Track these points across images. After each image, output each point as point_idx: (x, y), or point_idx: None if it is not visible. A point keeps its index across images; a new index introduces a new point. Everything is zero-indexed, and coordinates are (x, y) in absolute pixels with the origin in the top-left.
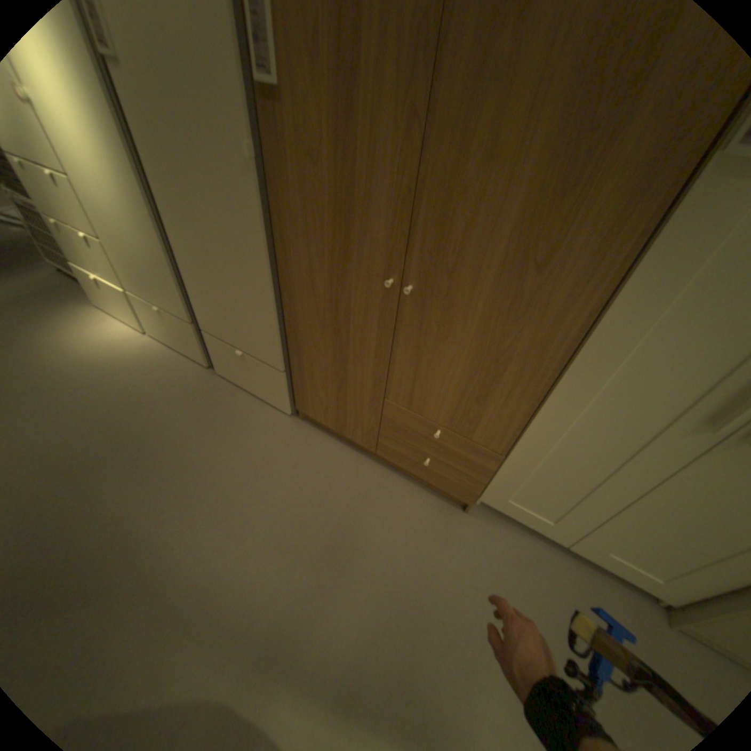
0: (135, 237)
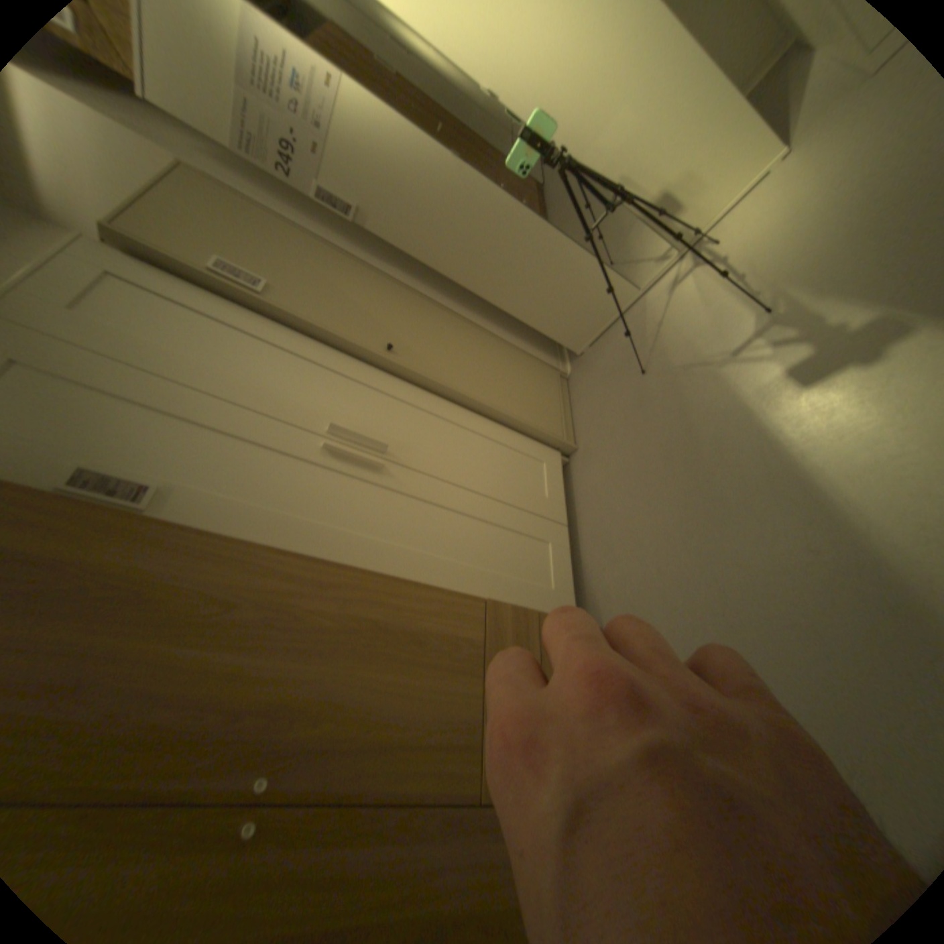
0: None
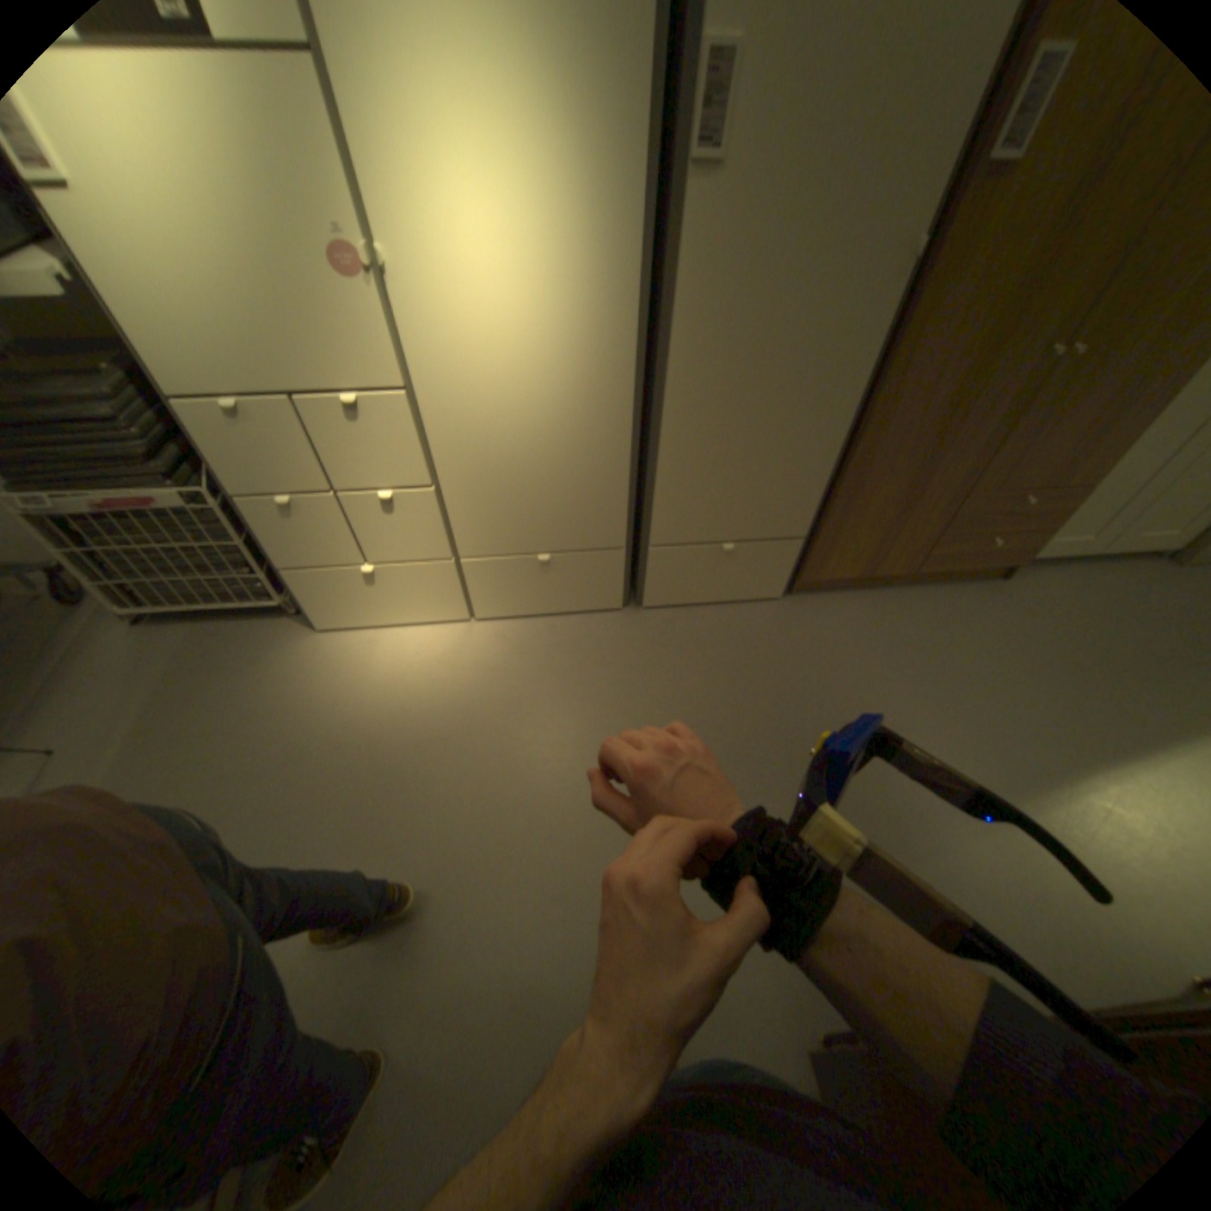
0: (558, 447)
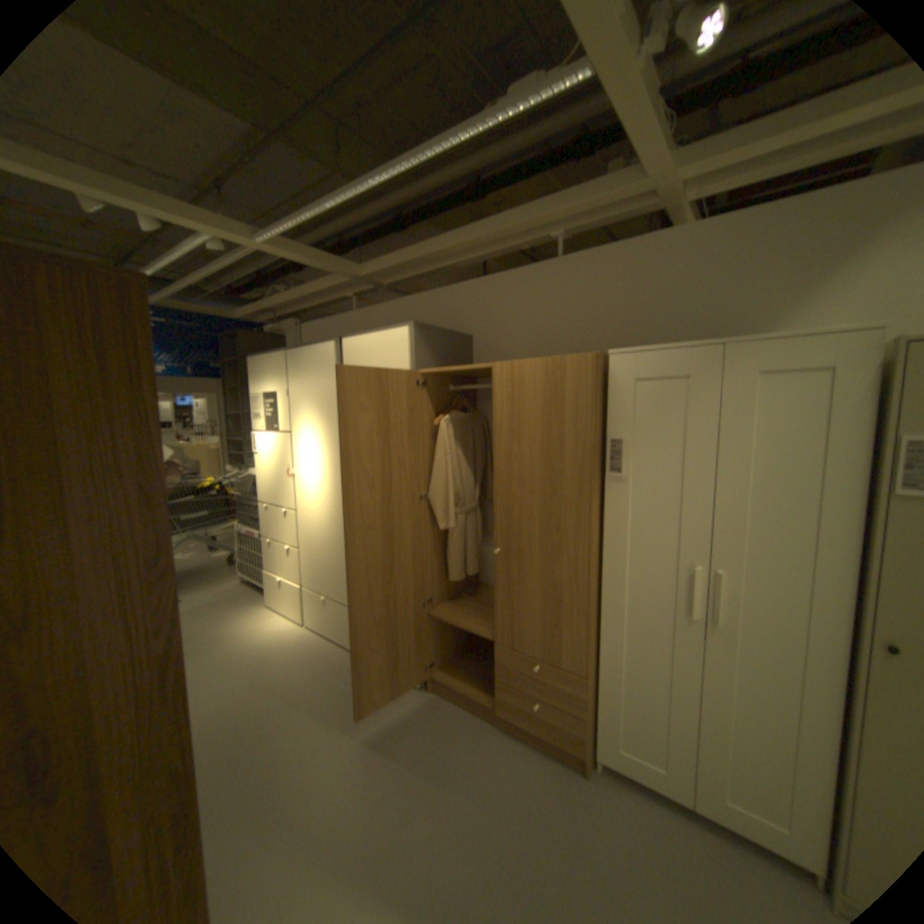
0: (326, 544)
